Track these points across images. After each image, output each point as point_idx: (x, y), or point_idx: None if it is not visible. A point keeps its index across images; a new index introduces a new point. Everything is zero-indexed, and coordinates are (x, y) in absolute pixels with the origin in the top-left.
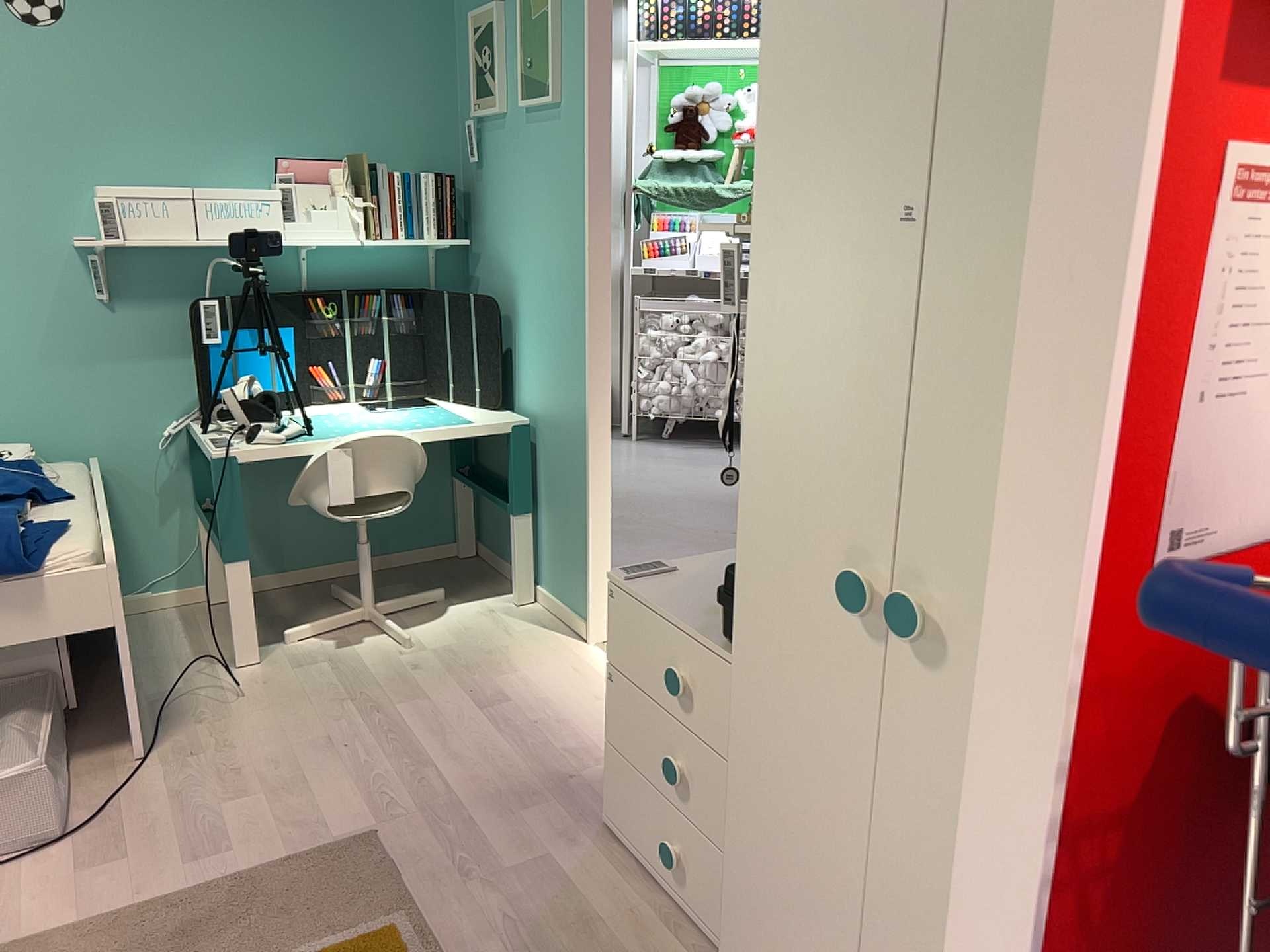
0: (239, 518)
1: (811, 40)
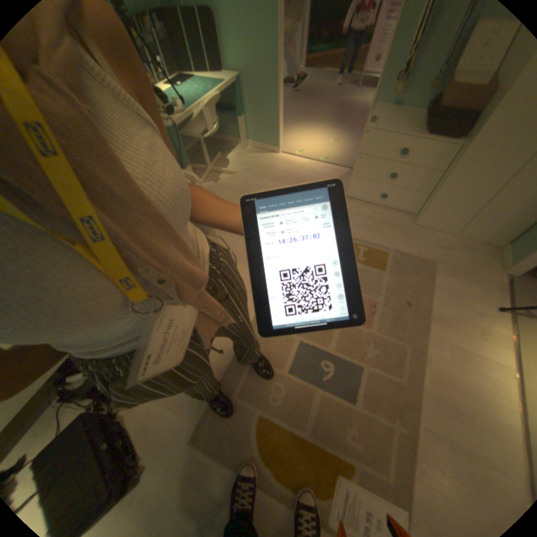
0: (183, 150)
1: None
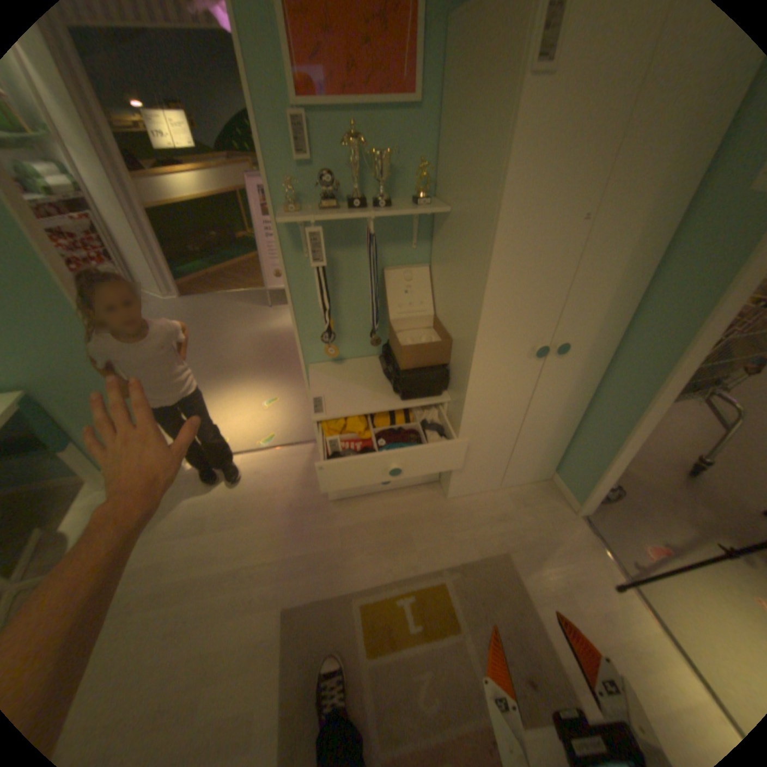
0: None
1: (552, 136)
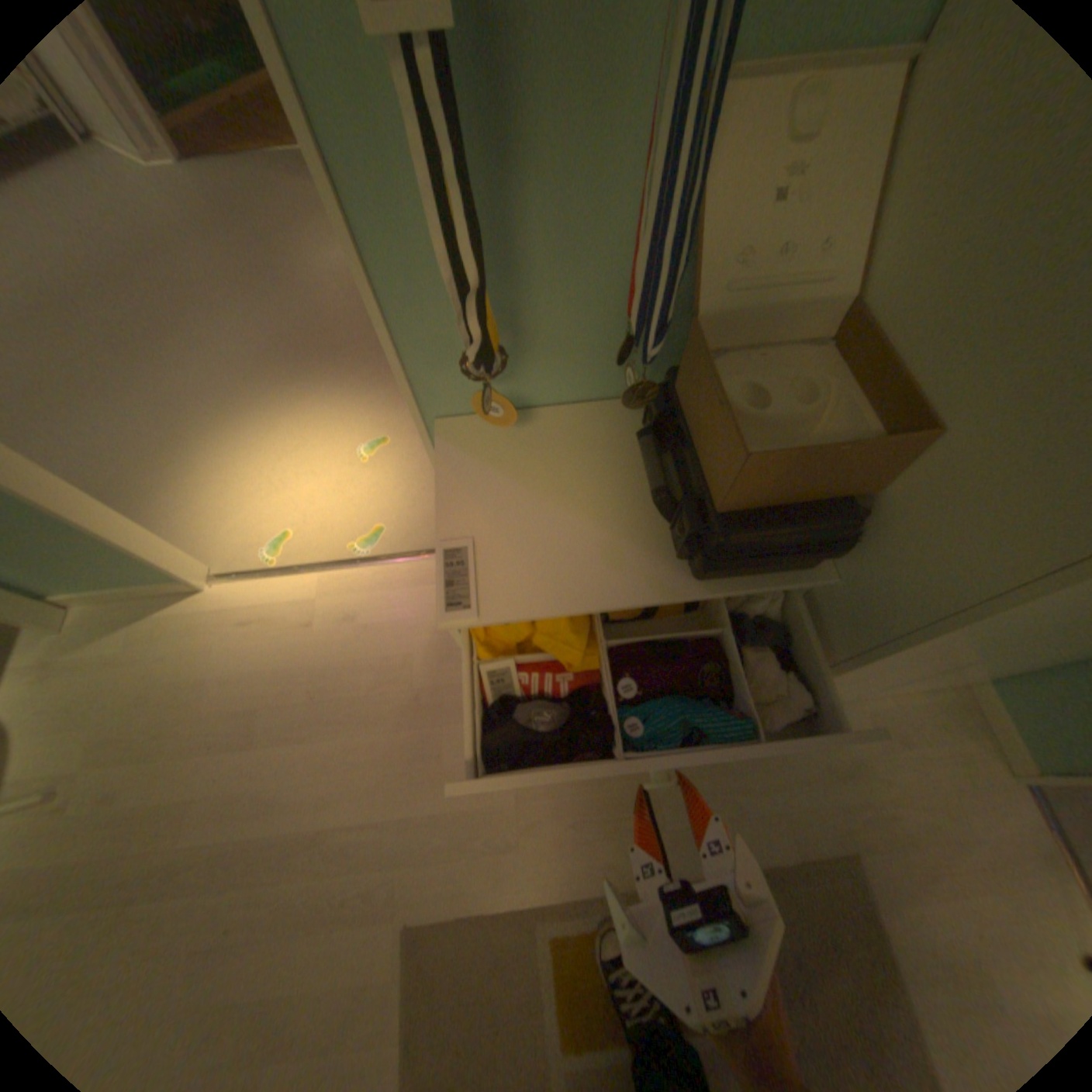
0: None
1: None
